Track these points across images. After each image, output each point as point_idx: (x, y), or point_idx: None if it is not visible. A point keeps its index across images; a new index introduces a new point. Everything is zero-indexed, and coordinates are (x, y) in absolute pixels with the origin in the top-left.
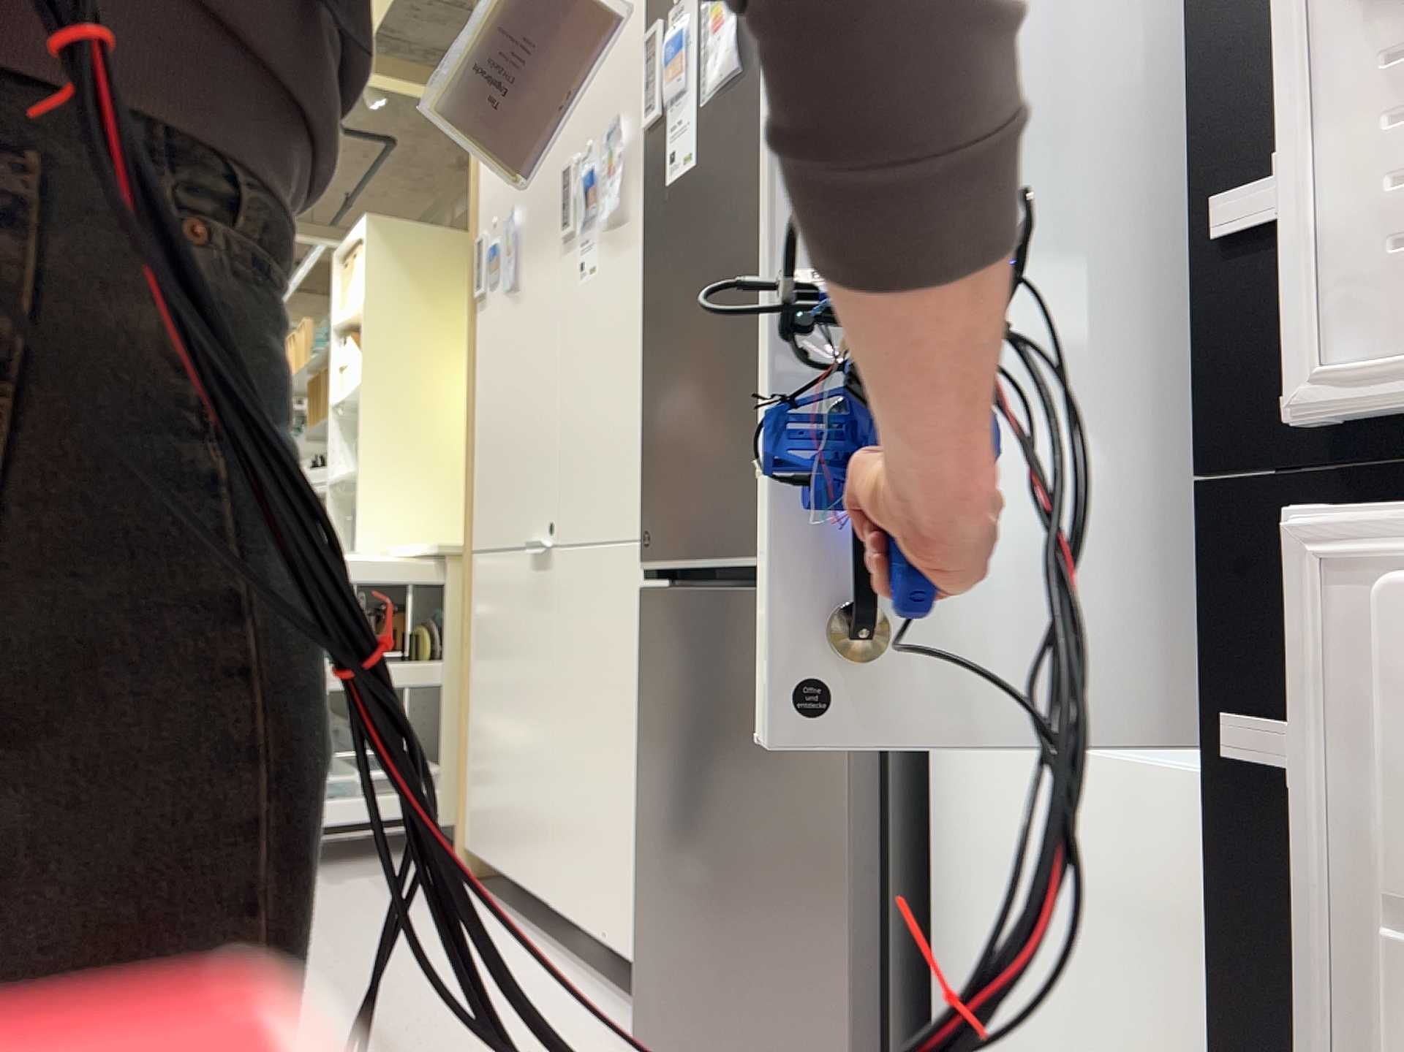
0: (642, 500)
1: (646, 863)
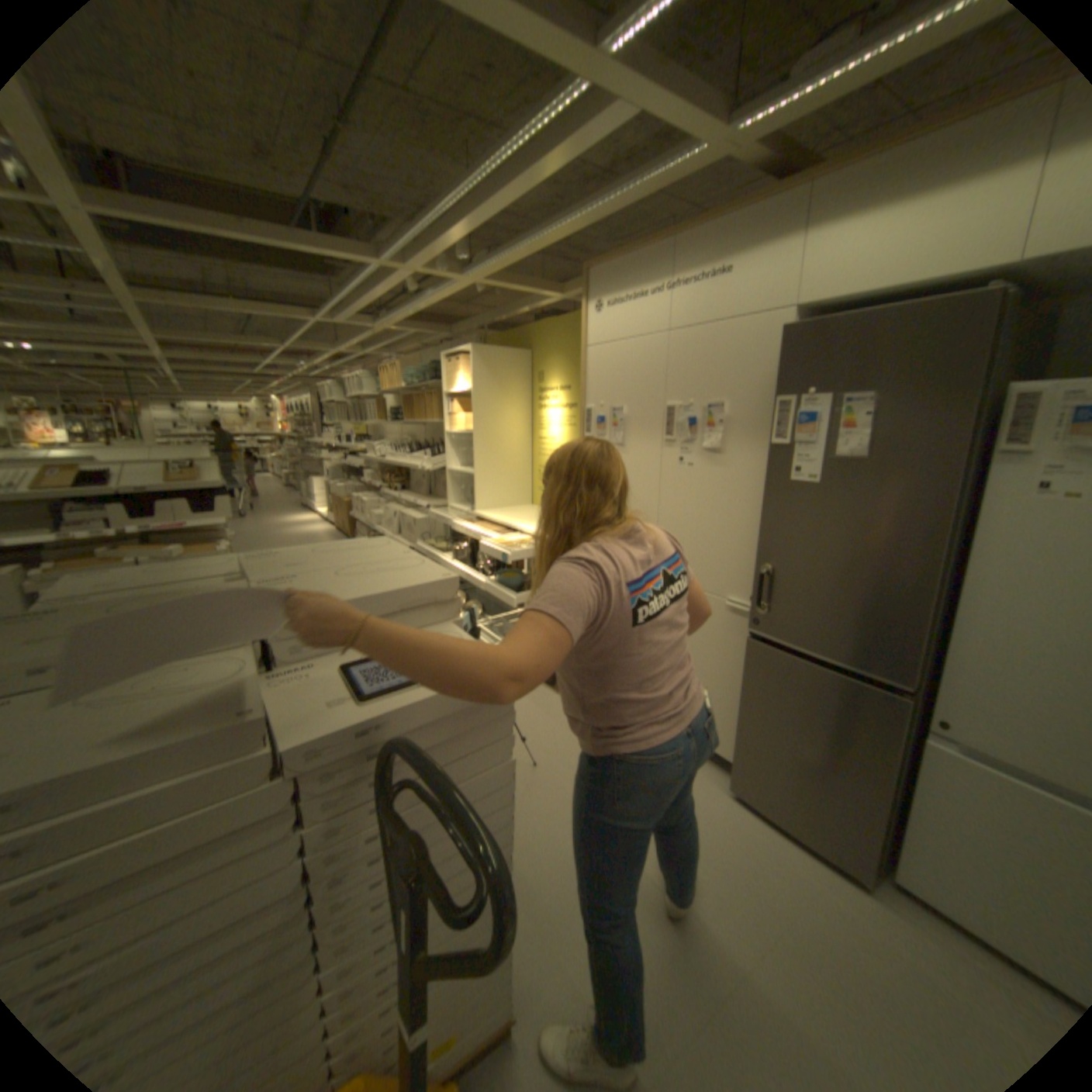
0: (752, 602)
1: (742, 734)
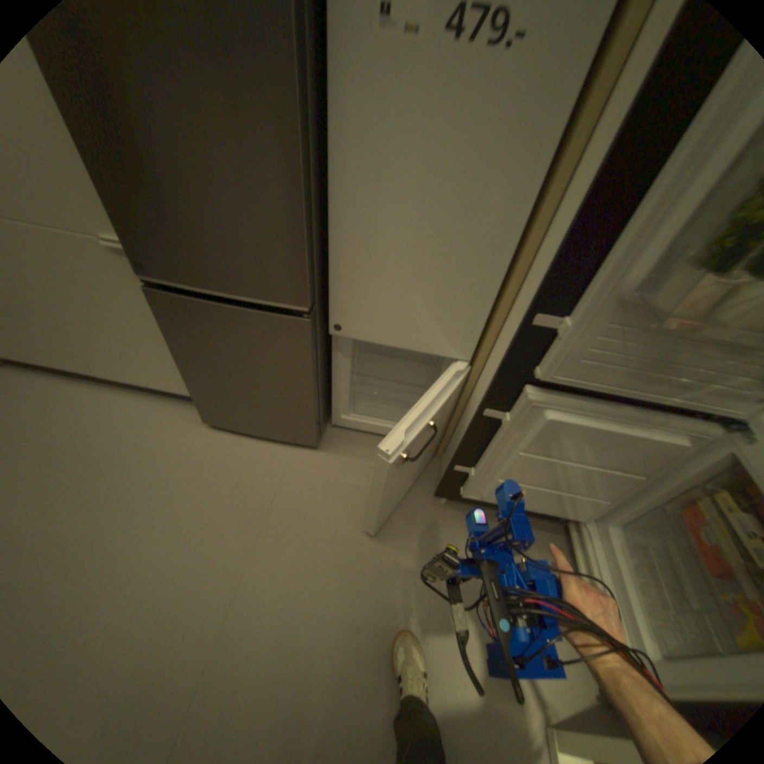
0: (120, 240)
1: (189, 381)
